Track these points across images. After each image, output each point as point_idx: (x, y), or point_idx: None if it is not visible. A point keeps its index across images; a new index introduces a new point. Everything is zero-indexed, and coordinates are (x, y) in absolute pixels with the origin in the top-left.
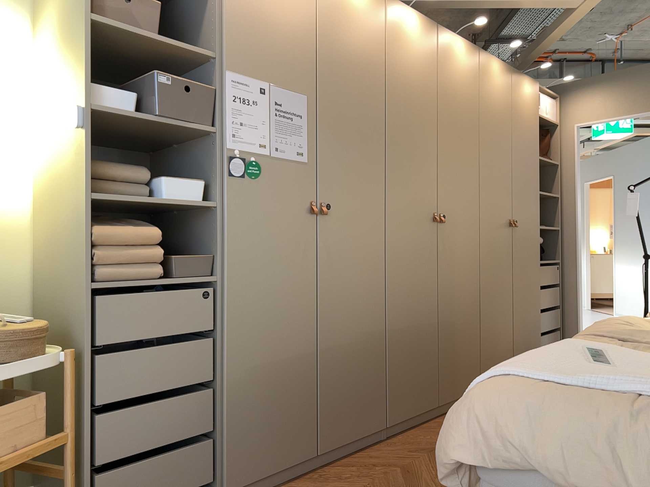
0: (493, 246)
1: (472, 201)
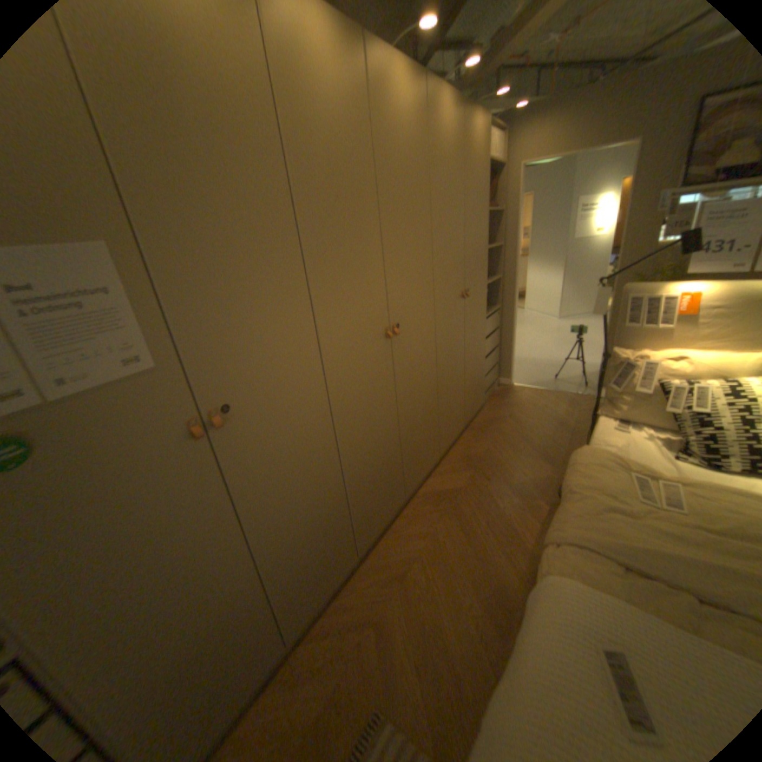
0: (452, 325)
1: (431, 289)
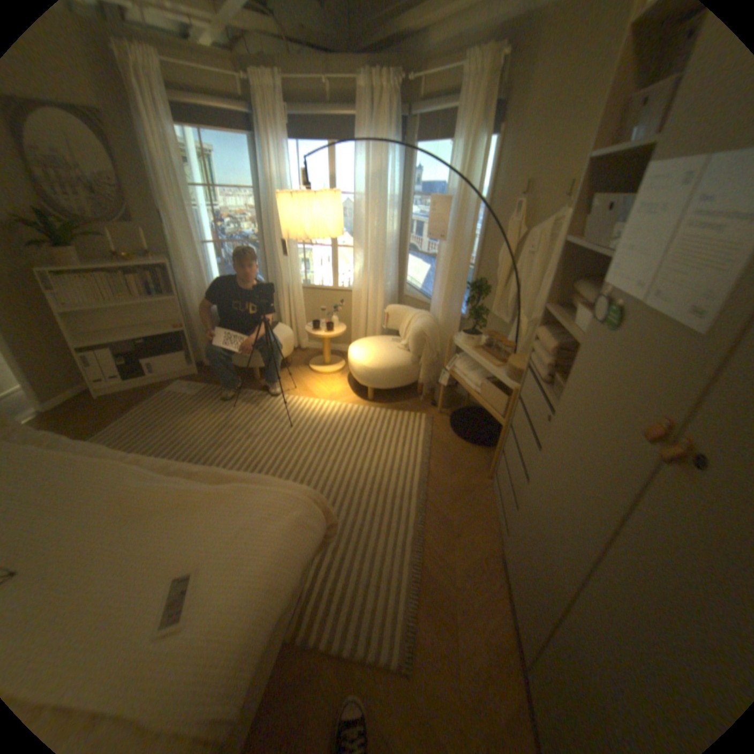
0: None
1: None
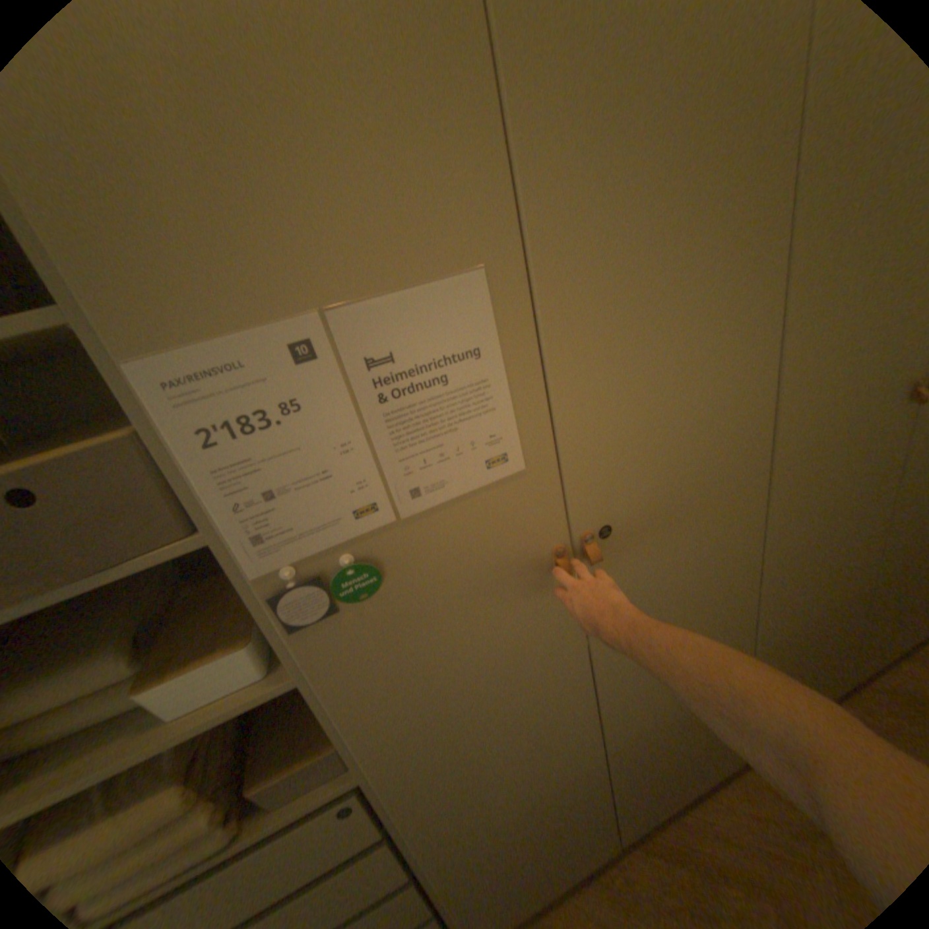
0: None
1: None
